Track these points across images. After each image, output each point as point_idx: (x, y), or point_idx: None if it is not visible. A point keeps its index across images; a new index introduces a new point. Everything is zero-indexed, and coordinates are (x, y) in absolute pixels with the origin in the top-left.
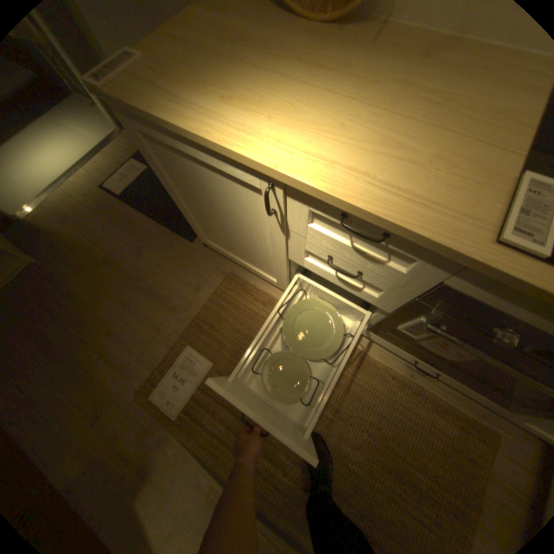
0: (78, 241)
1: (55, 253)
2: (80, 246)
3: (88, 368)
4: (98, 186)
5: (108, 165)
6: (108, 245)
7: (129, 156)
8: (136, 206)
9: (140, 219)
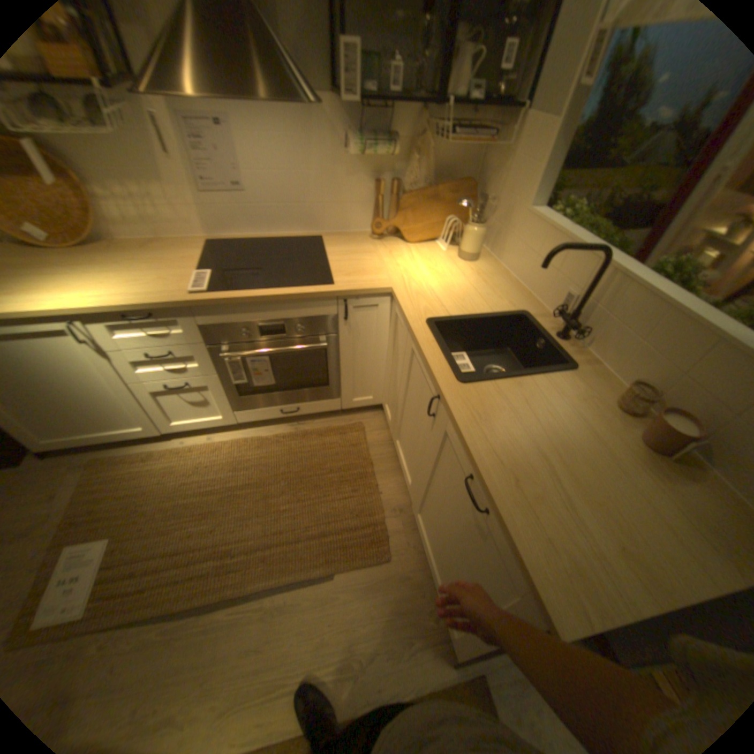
0: None
1: None
2: None
3: None
4: None
5: None
6: None
7: None
8: None
9: None
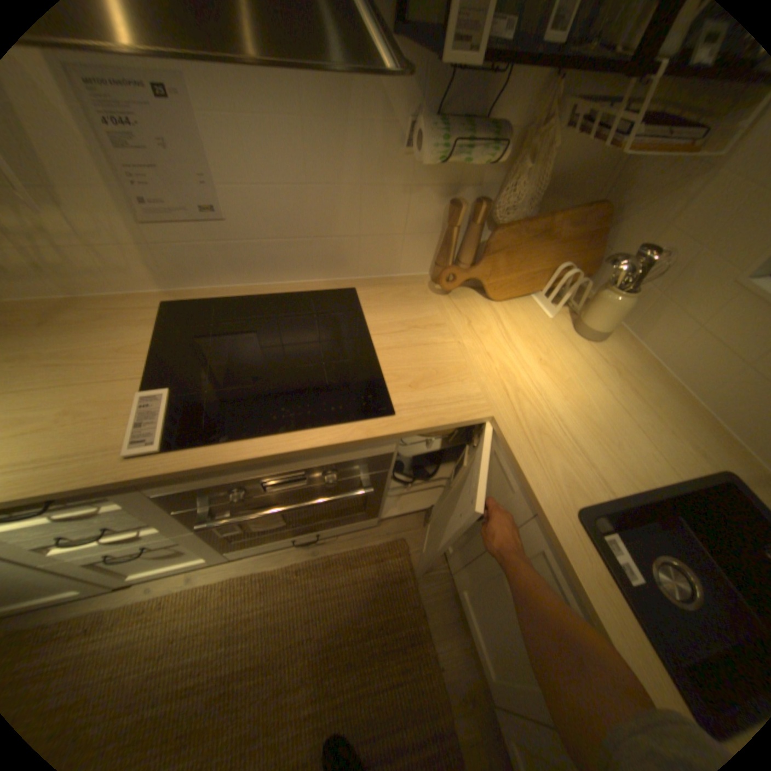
0: None
1: None
2: None
3: None
4: None
5: None
6: None
7: None
8: None
9: None
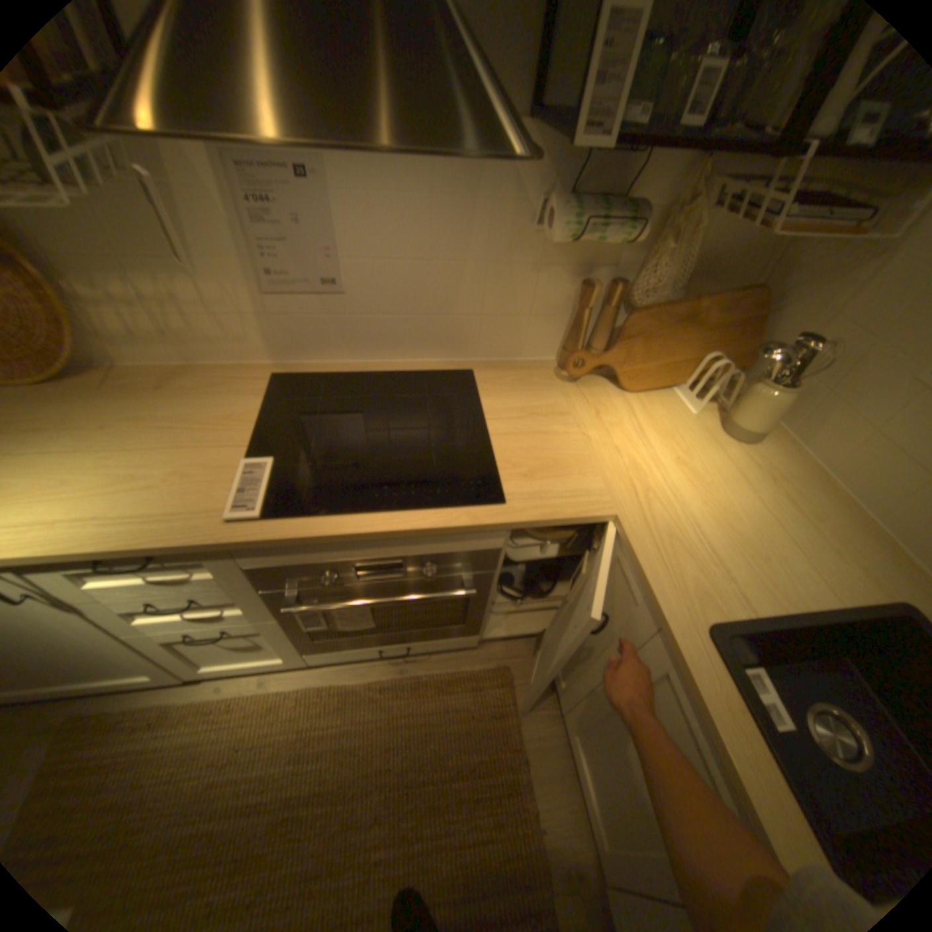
0: None
1: None
2: None
3: None
4: None
5: None
6: None
7: None
8: None
9: None
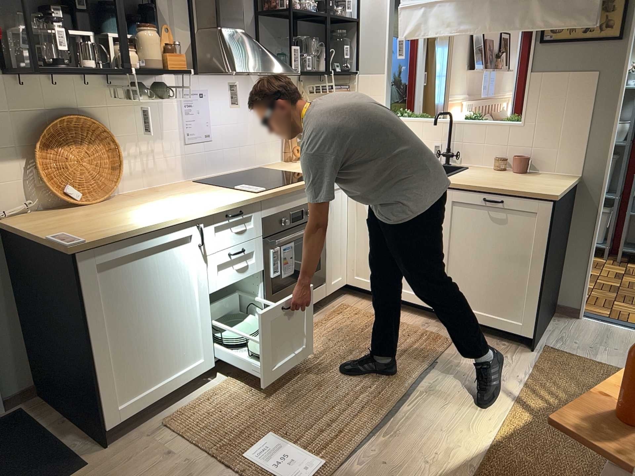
0: None
1: None
2: None
3: None
4: None
5: None
6: None
7: None
8: None
9: None
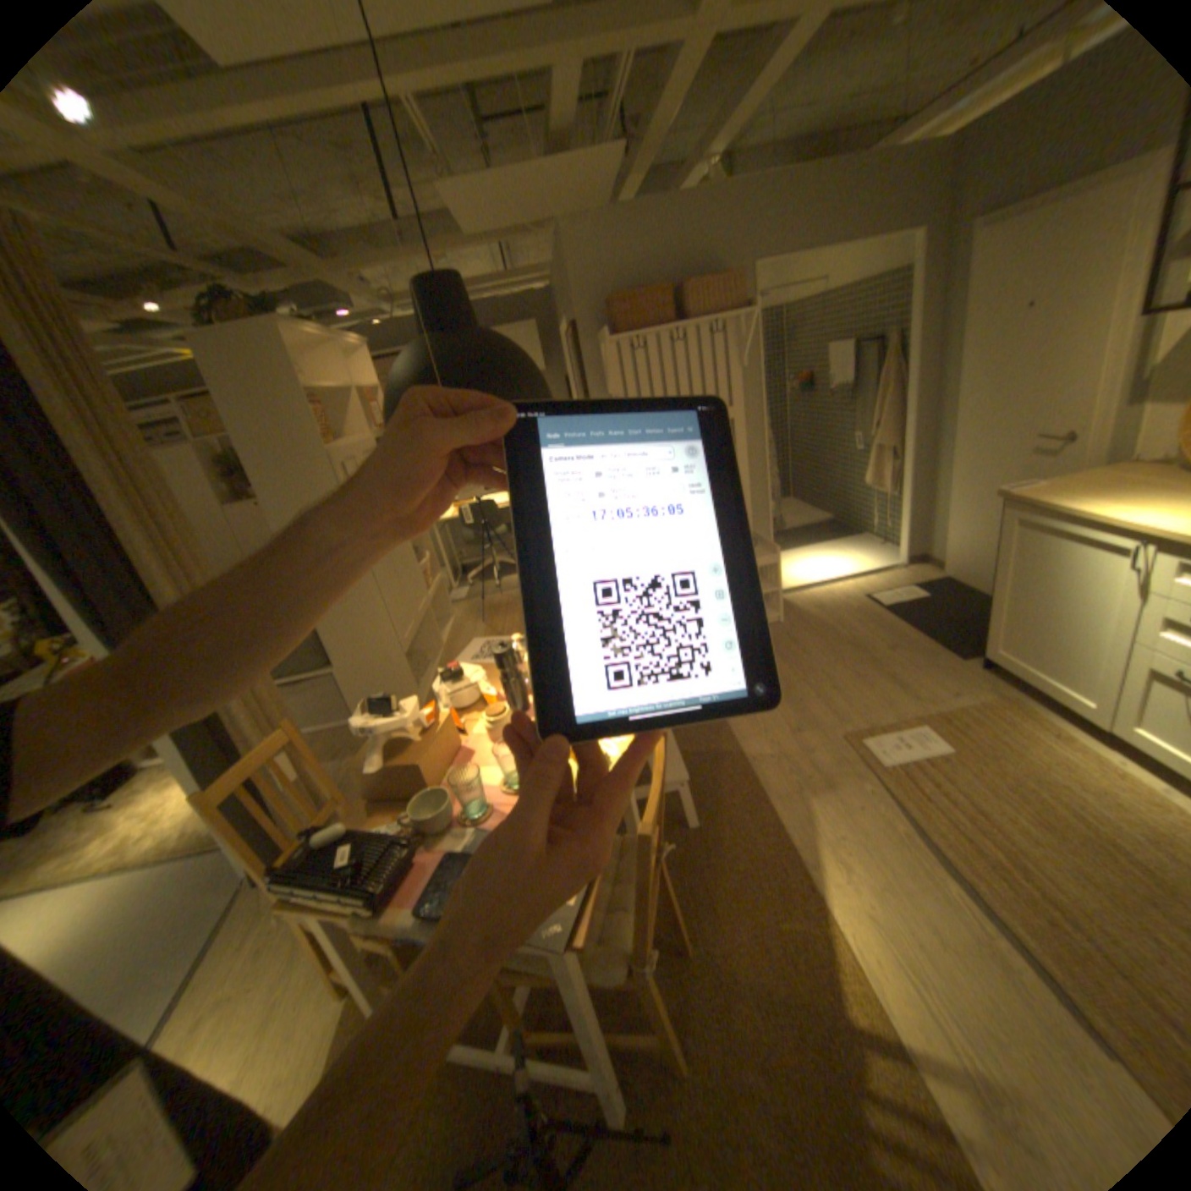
0: (829, 622)
1: (804, 623)
2: (830, 626)
3: (806, 699)
4: (867, 595)
5: (883, 585)
6: (860, 633)
7: (911, 584)
8: (904, 618)
9: (905, 628)
